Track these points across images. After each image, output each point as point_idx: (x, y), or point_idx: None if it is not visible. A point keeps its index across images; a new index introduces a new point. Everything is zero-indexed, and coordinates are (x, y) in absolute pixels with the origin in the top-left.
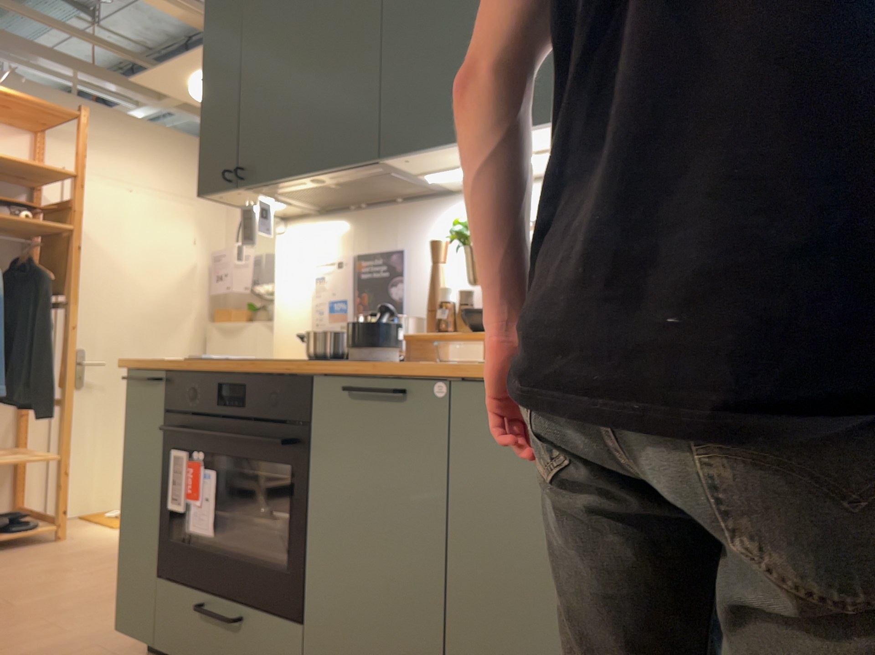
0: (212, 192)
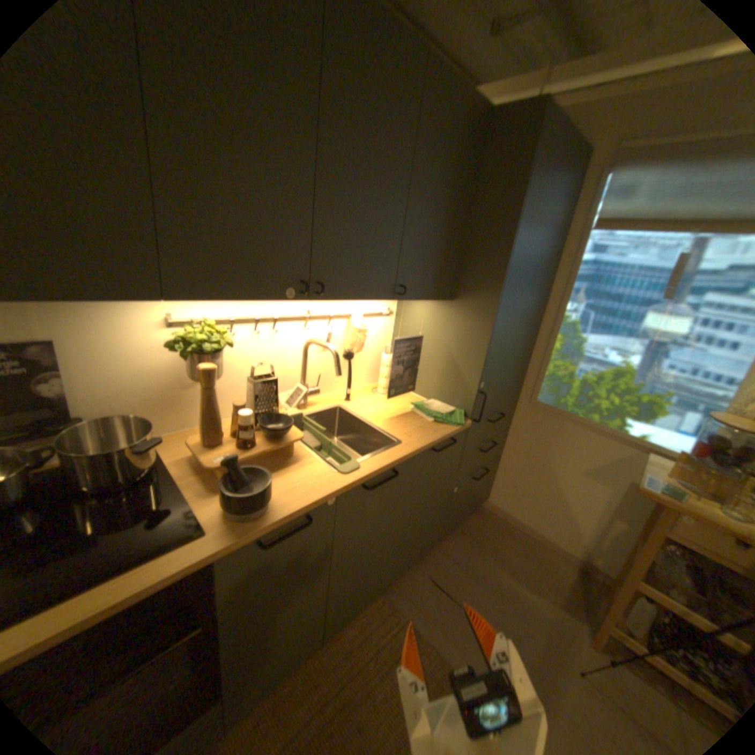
0: None
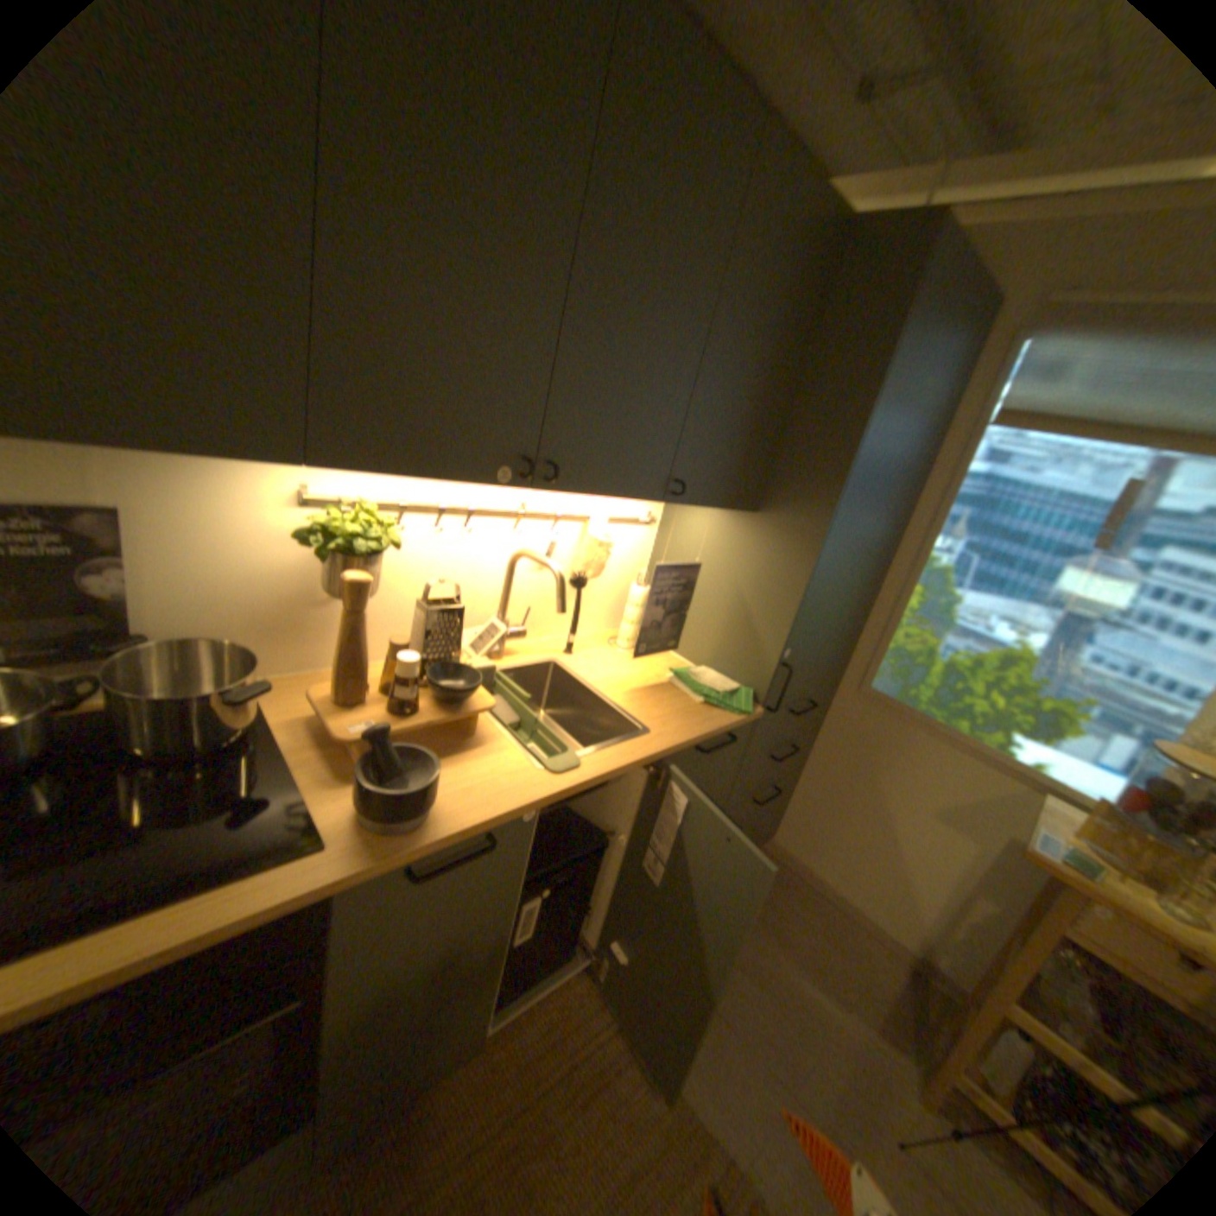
0: None
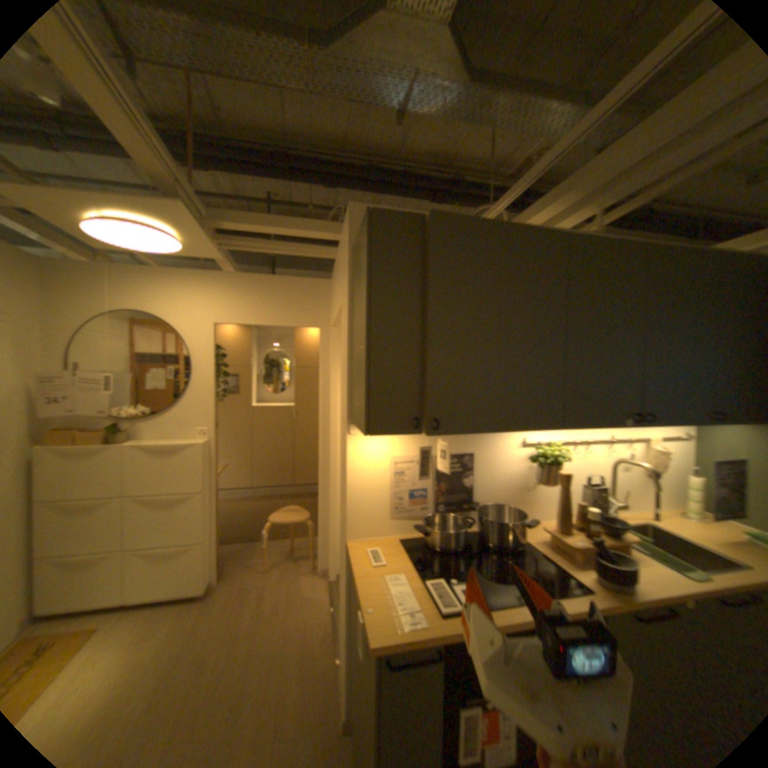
0: (384, 432)
